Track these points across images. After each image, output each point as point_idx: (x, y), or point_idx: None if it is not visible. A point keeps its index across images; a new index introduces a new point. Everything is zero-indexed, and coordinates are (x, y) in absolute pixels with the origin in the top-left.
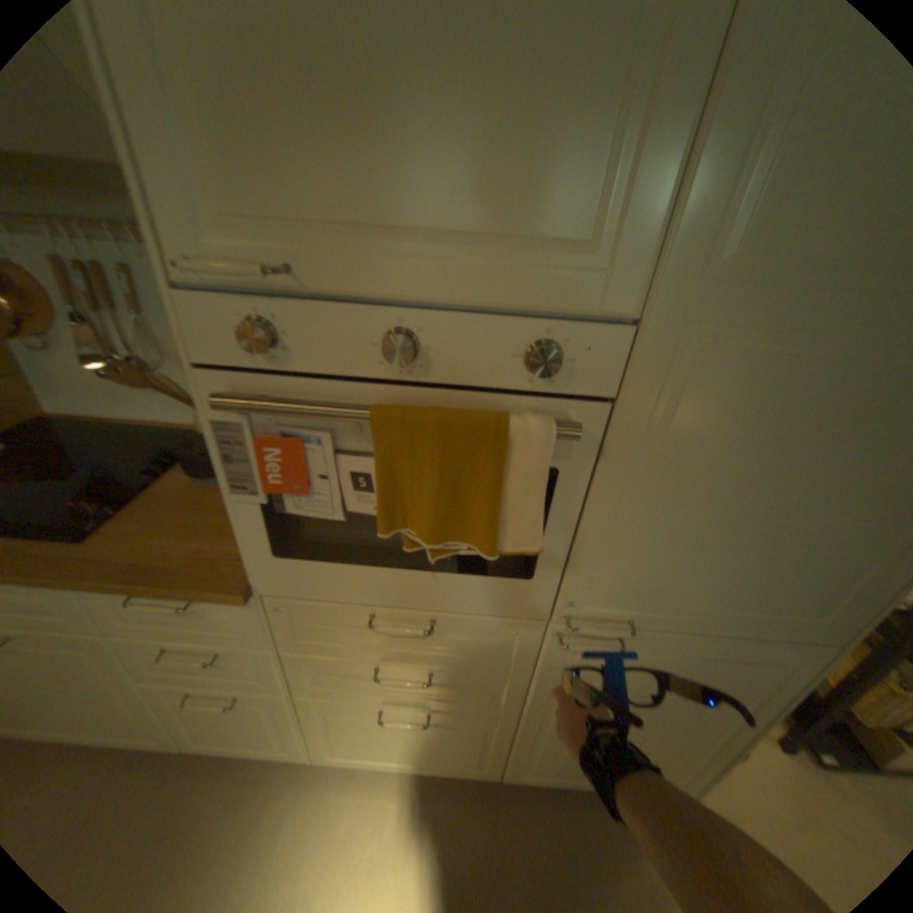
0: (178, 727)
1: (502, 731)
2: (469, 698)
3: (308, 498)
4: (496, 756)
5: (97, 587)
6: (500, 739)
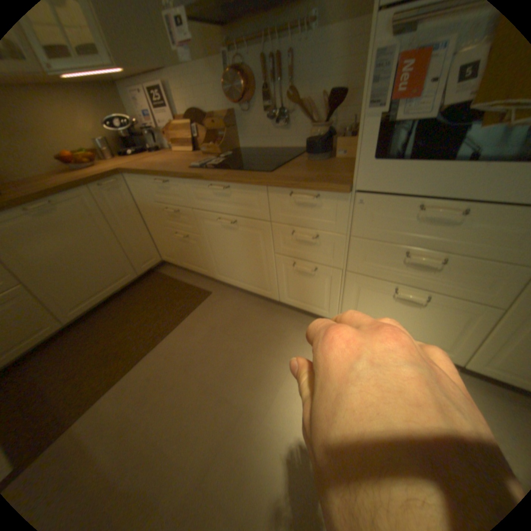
0: (283, 284)
1: (486, 320)
2: (470, 285)
3: (417, 103)
4: (470, 343)
5: (283, 183)
6: (480, 328)
